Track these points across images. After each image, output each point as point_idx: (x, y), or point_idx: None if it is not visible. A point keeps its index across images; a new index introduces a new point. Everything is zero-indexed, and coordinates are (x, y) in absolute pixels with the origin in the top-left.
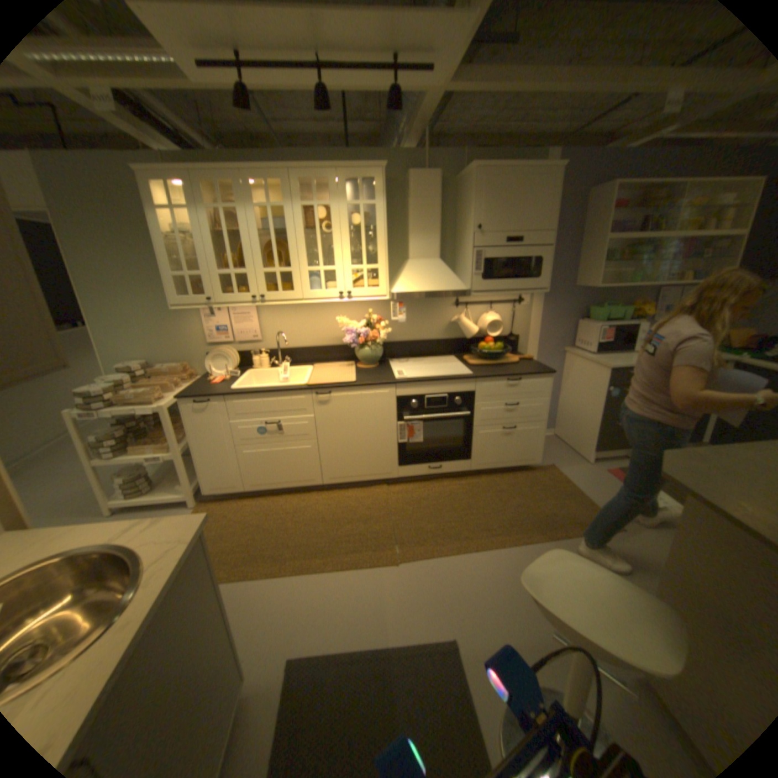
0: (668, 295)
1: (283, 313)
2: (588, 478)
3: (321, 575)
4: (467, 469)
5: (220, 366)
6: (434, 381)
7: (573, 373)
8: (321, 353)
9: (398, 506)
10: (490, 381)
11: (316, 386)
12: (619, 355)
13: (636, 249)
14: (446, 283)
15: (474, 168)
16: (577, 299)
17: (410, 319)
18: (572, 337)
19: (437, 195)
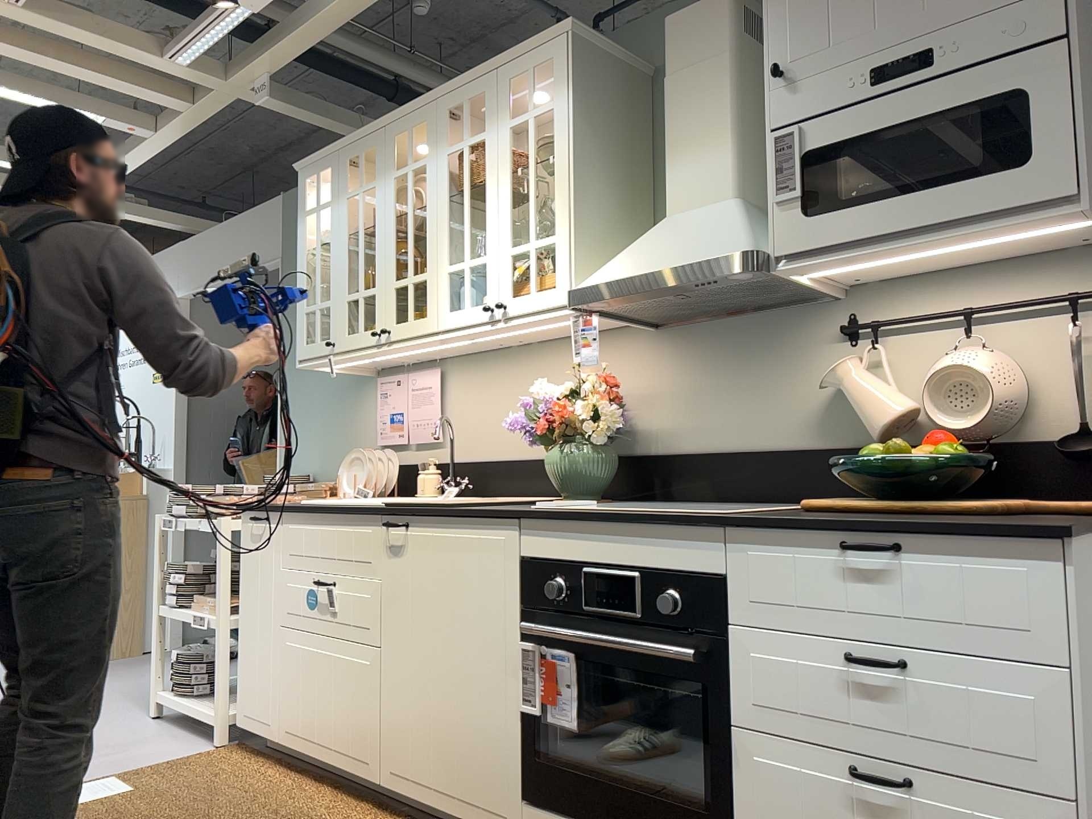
0: None
1: (477, 383)
2: None
3: None
4: None
5: (356, 476)
6: (600, 516)
7: None
8: (527, 472)
9: None
10: (774, 540)
11: (394, 506)
12: None
13: None
14: (704, 244)
15: None
16: None
17: (716, 384)
18: None
19: (721, 46)
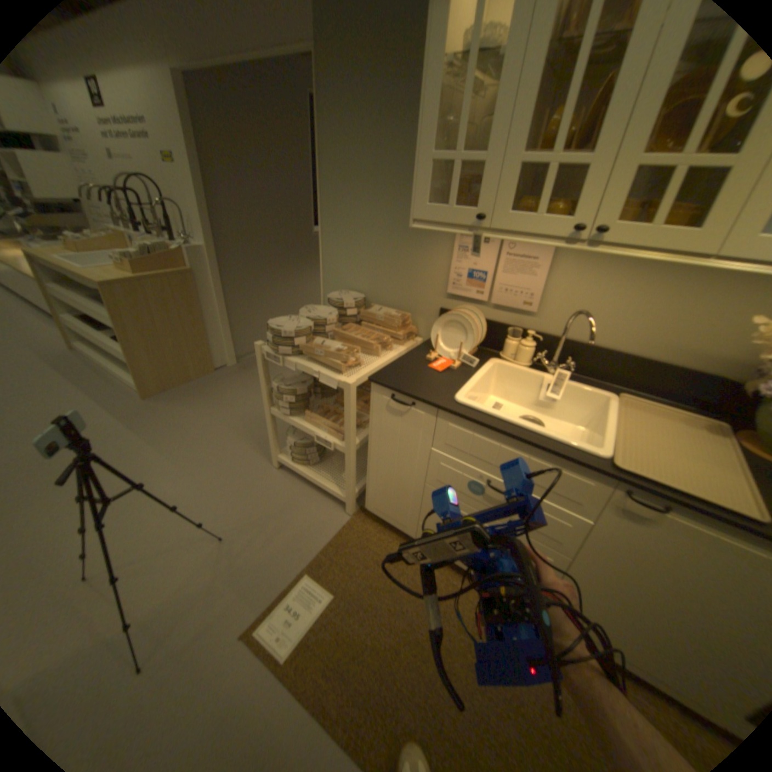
0: None
1: (605, 269)
2: None
3: None
4: None
5: (453, 338)
6: None
7: None
8: (650, 371)
9: None
10: None
11: (640, 475)
12: None
13: None
14: None
15: None
16: None
17: None
18: None
19: None
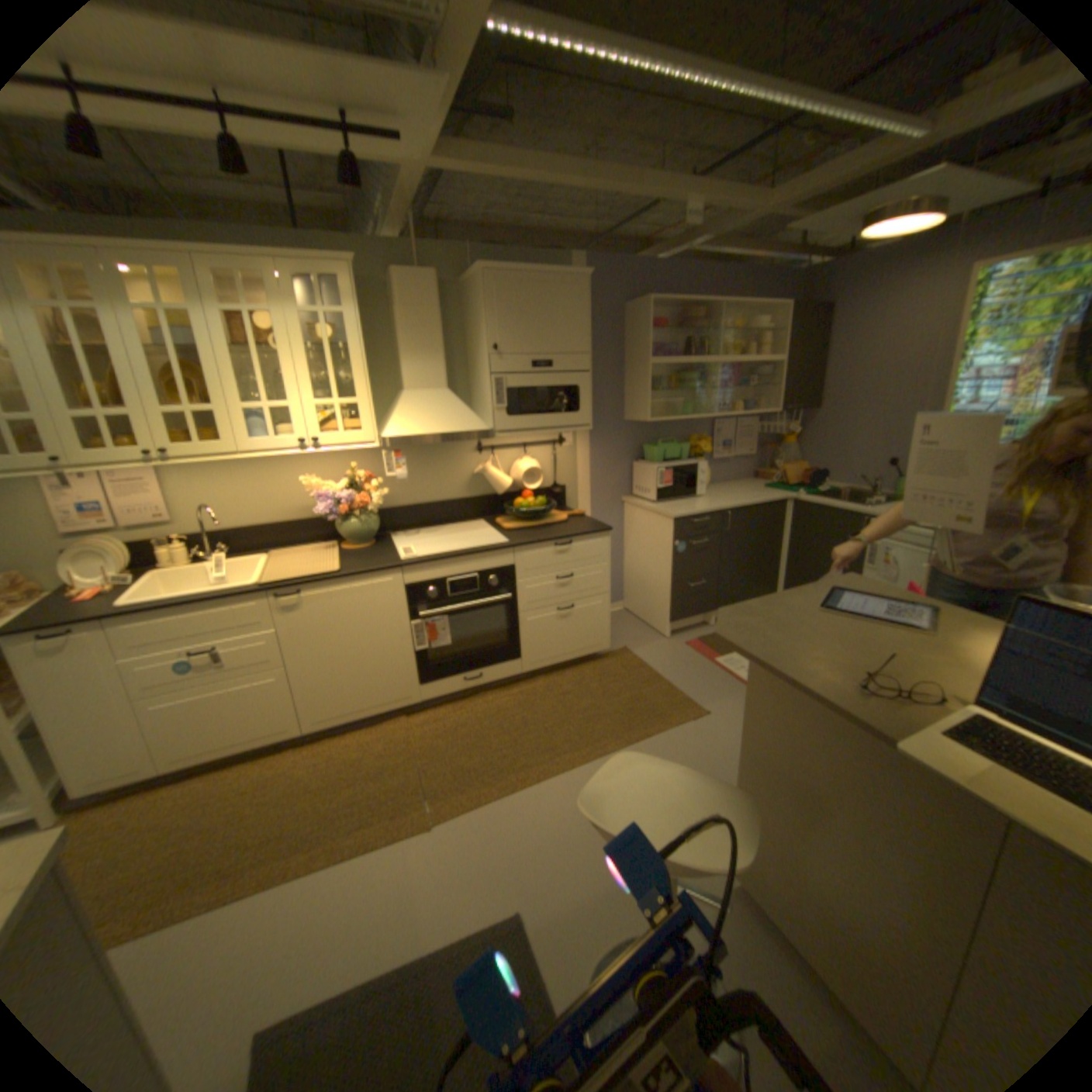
0: (722, 430)
1: (206, 475)
2: (665, 658)
3: (306, 878)
4: (517, 672)
5: (91, 569)
6: (458, 558)
7: (634, 529)
8: (281, 532)
9: (424, 744)
10: (532, 550)
11: (274, 584)
12: (680, 503)
13: (683, 377)
14: (460, 422)
15: (480, 271)
16: (628, 437)
17: (416, 473)
18: (627, 485)
19: (434, 304)
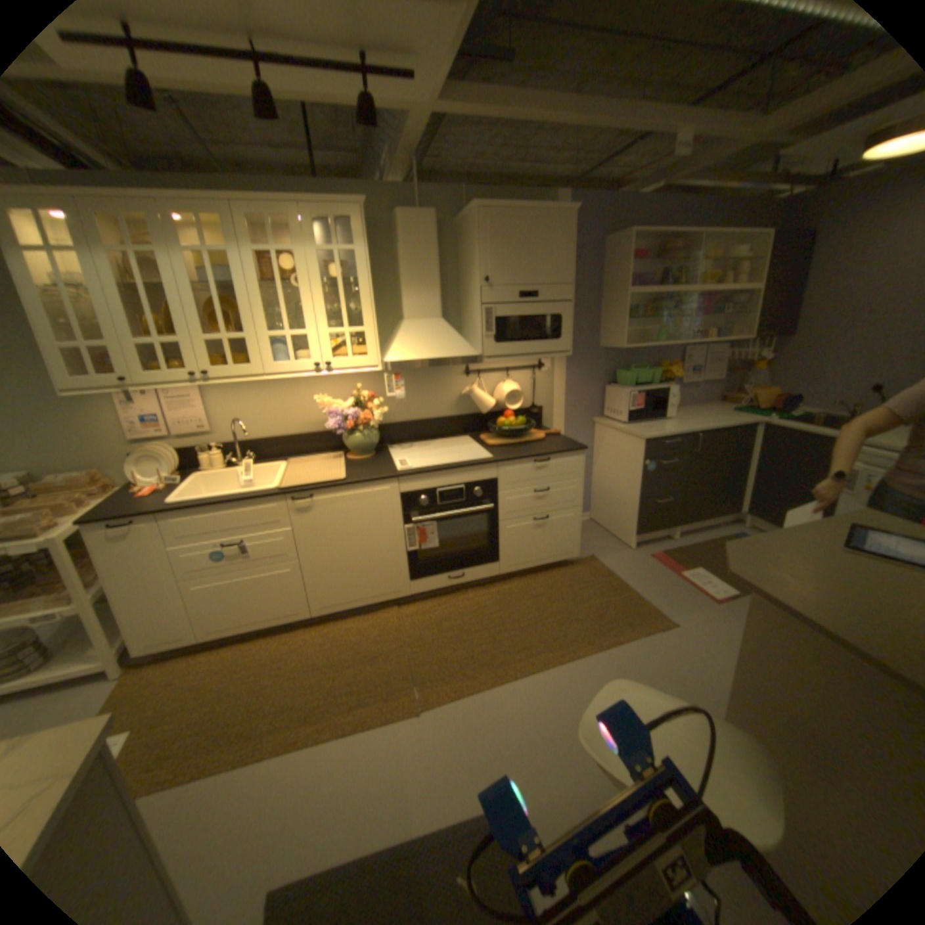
0: (693, 355)
1: (239, 393)
2: (632, 568)
3: (313, 749)
4: (495, 574)
5: (149, 470)
6: (447, 470)
7: (604, 447)
8: (298, 443)
9: (413, 633)
10: (513, 465)
11: (292, 488)
12: (650, 424)
13: (658, 305)
14: (452, 348)
15: (475, 209)
16: (602, 362)
17: (411, 393)
18: (599, 406)
19: (433, 241)
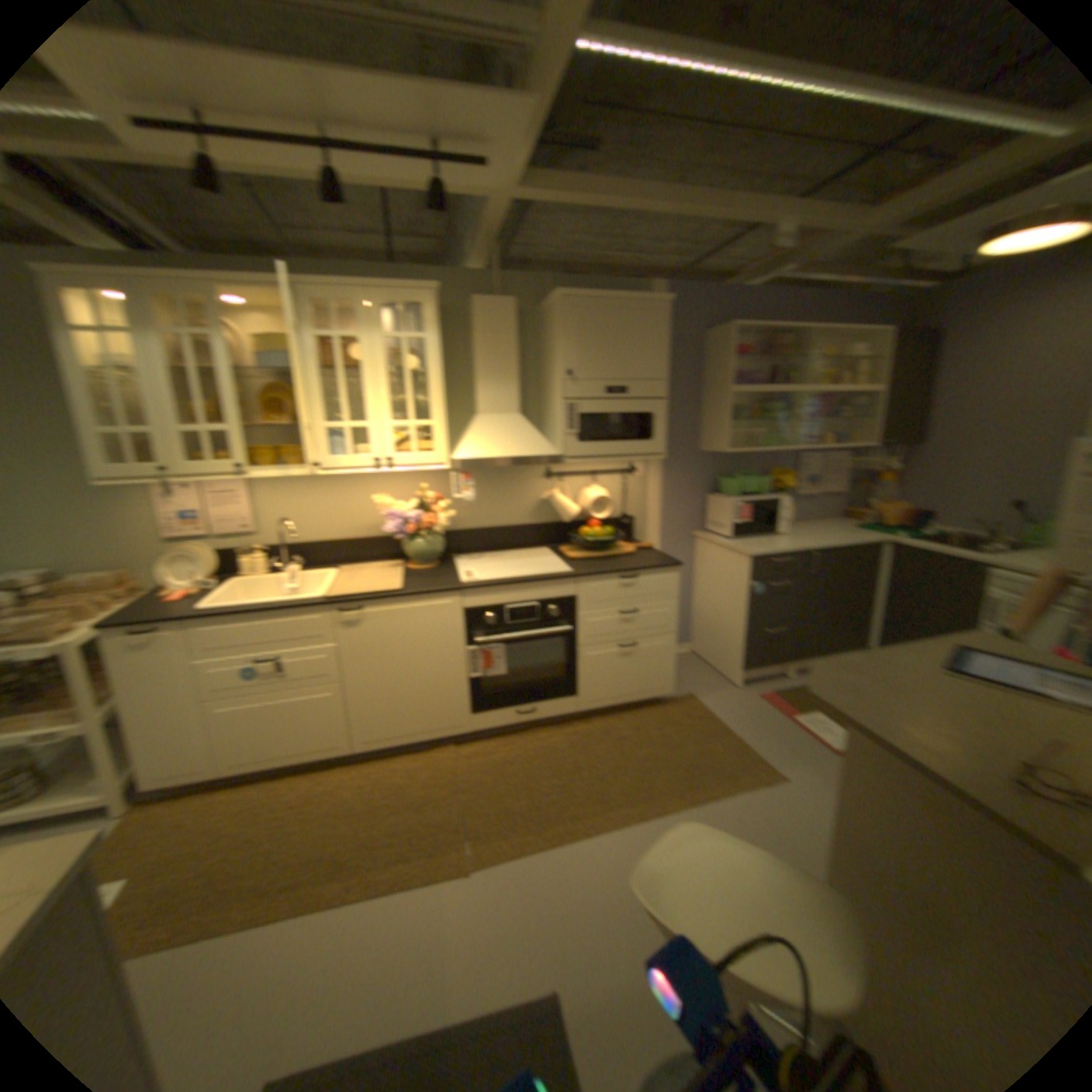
0: (807, 463)
1: (285, 490)
2: (734, 709)
3: (336, 910)
4: (570, 710)
5: (176, 573)
6: (515, 583)
7: (704, 565)
8: (348, 548)
9: (468, 777)
10: (593, 580)
11: (335, 598)
12: (757, 540)
13: (764, 406)
14: (527, 446)
15: (555, 297)
16: (701, 468)
17: (480, 496)
18: (698, 518)
19: (509, 330)
